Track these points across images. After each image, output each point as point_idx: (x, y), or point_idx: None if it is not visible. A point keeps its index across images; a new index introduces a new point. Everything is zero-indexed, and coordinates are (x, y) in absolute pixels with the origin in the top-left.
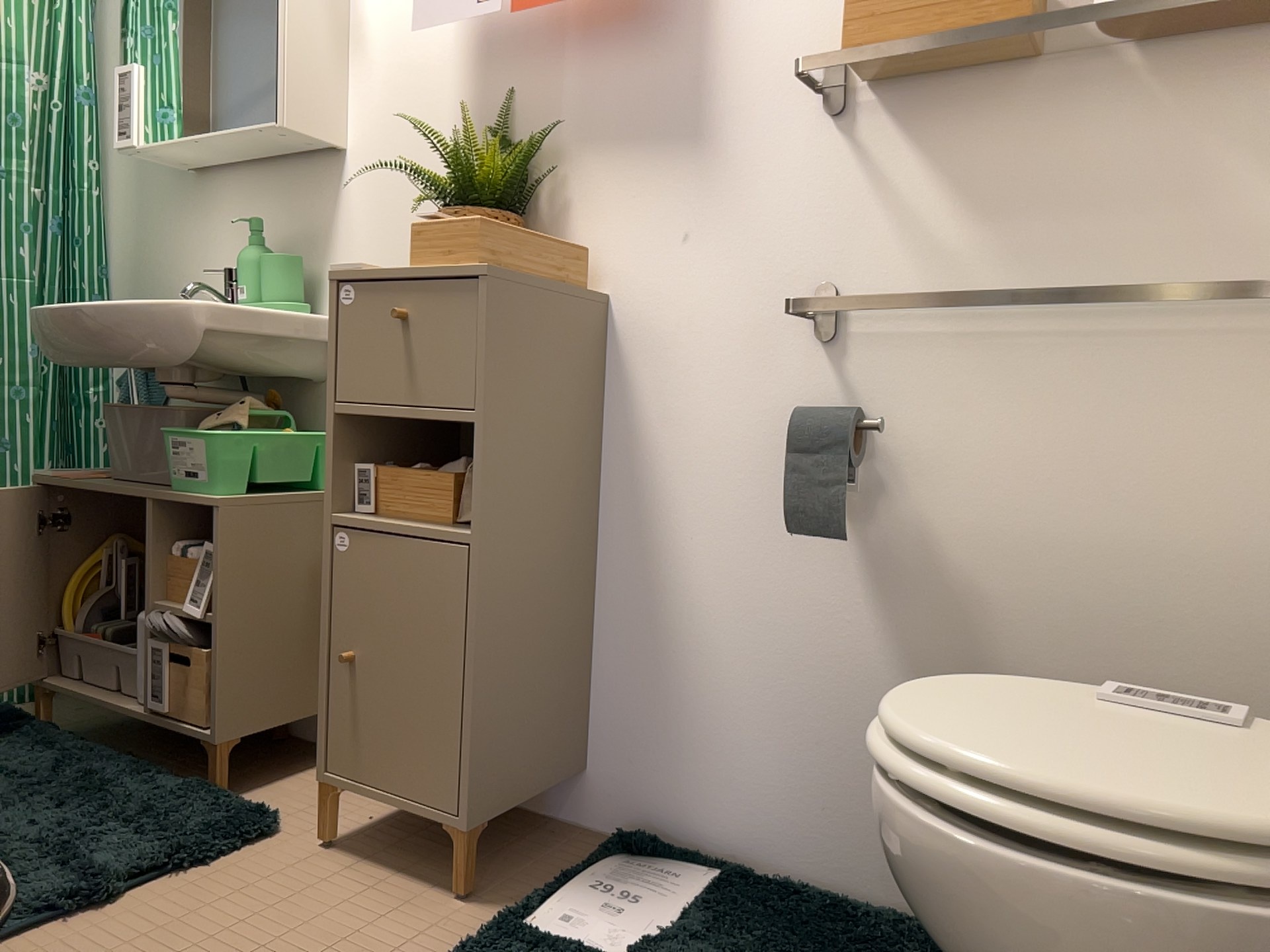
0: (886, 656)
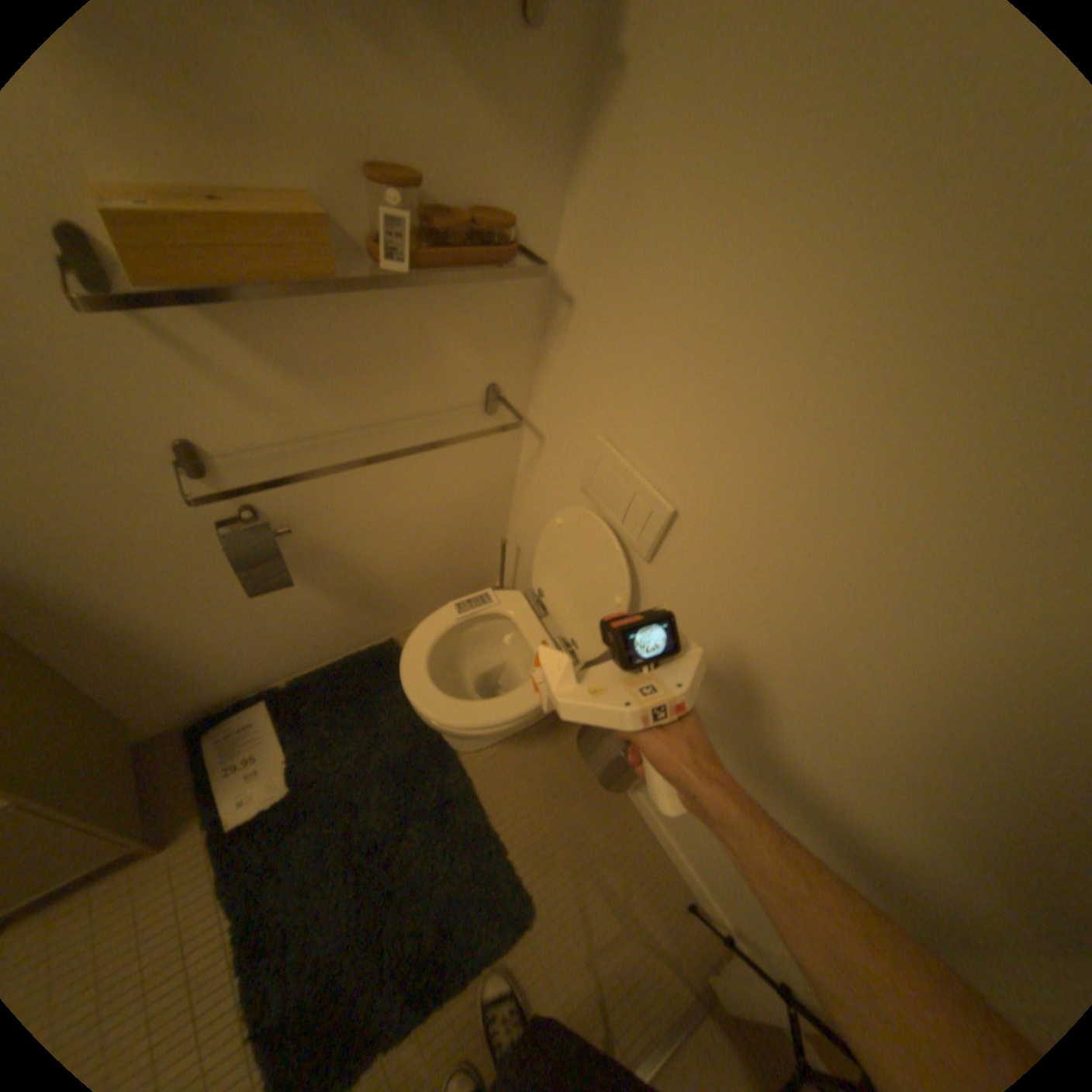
0: (310, 592)
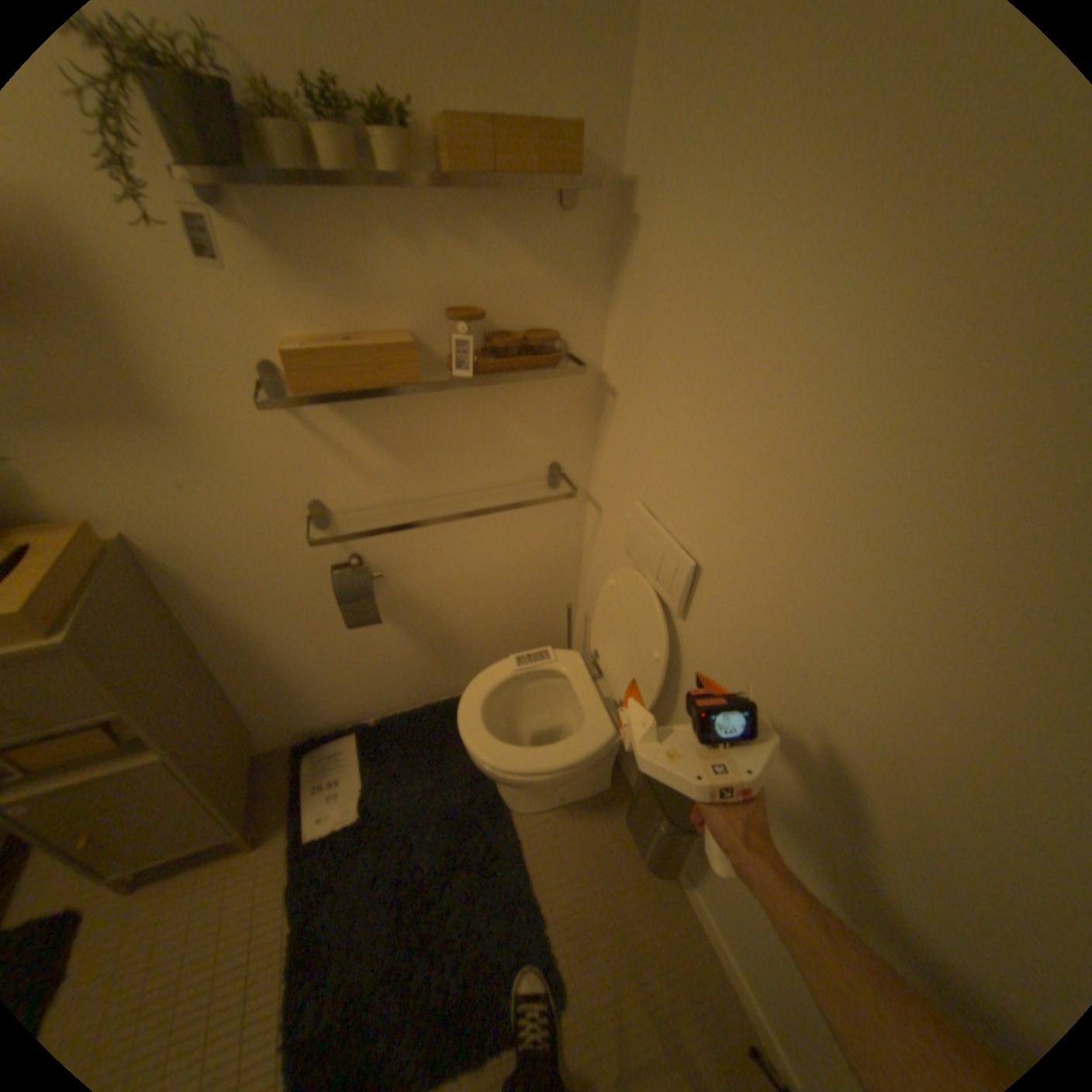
0: (400, 637)
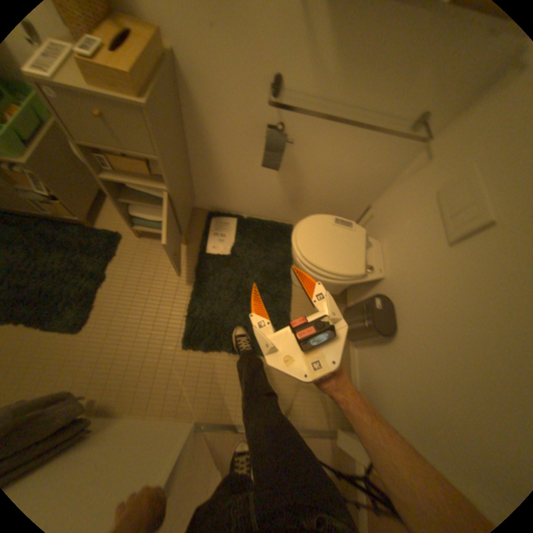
0: (279, 183)
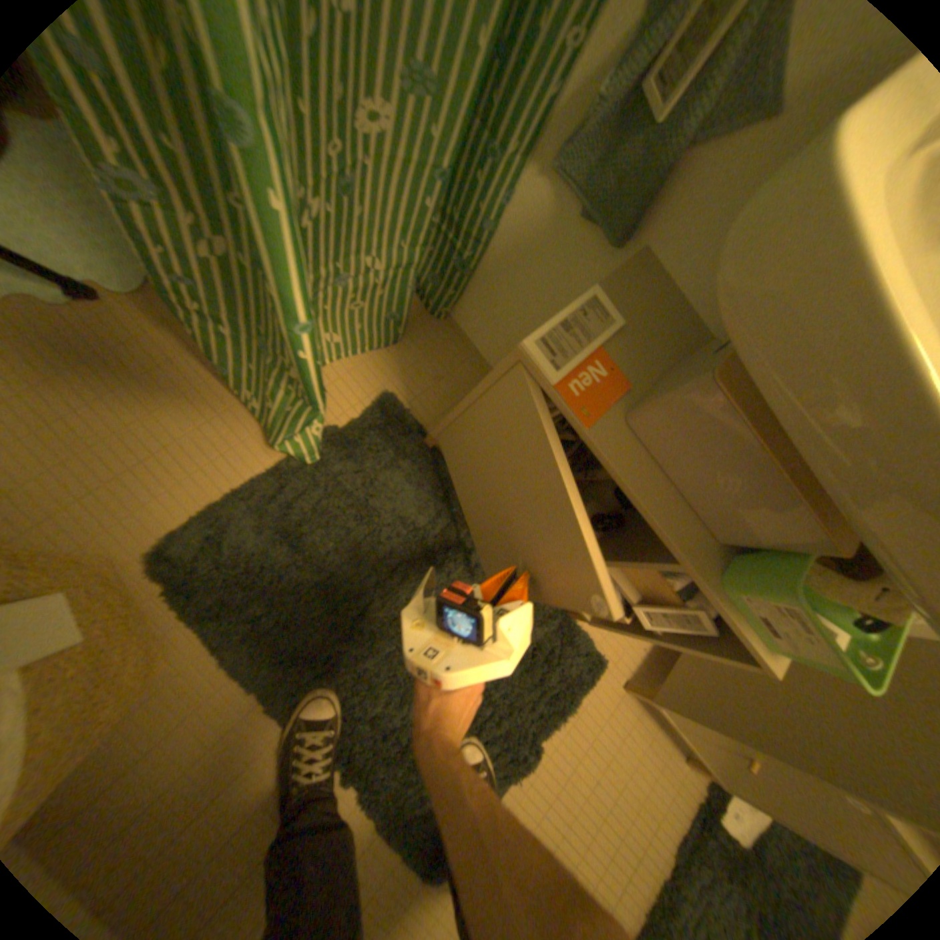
0: None
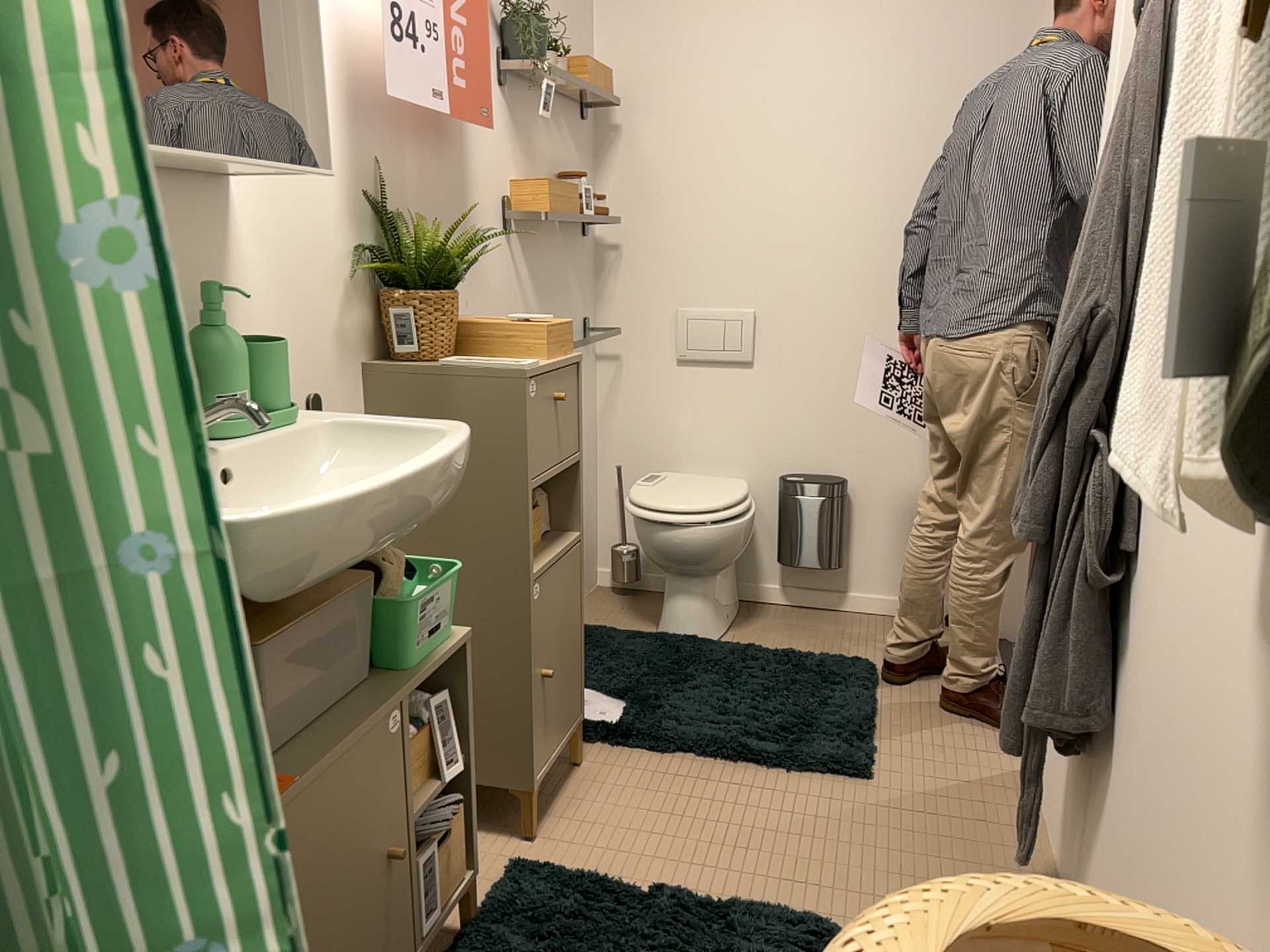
0: None
